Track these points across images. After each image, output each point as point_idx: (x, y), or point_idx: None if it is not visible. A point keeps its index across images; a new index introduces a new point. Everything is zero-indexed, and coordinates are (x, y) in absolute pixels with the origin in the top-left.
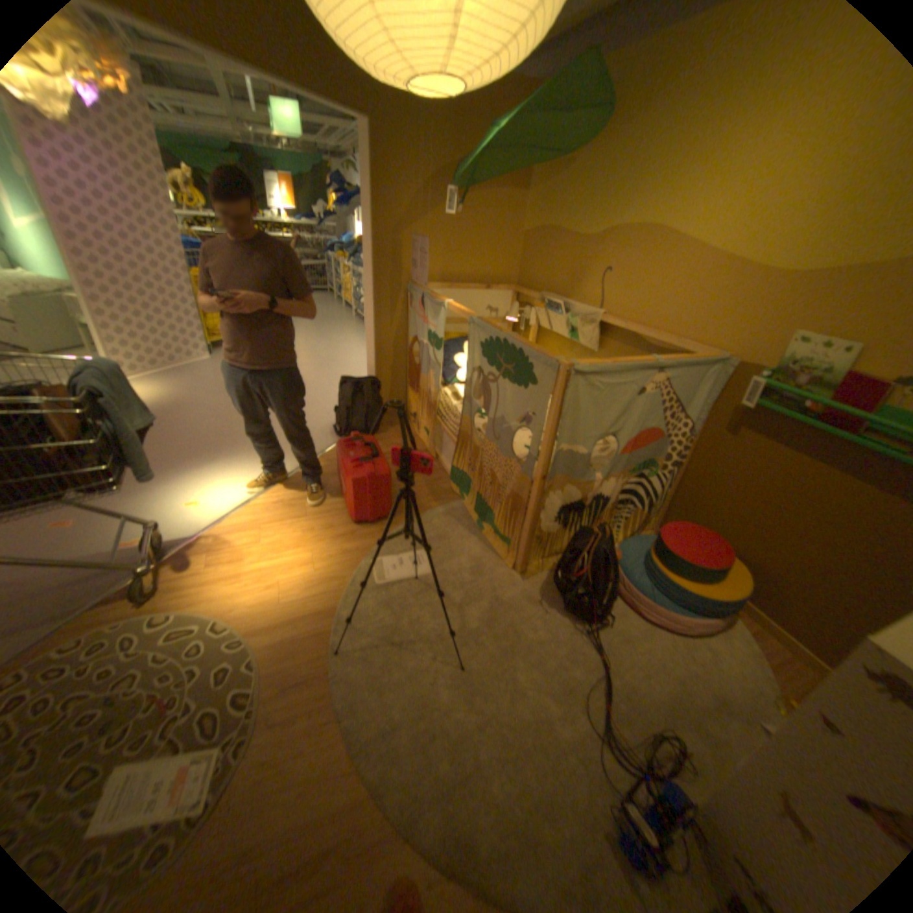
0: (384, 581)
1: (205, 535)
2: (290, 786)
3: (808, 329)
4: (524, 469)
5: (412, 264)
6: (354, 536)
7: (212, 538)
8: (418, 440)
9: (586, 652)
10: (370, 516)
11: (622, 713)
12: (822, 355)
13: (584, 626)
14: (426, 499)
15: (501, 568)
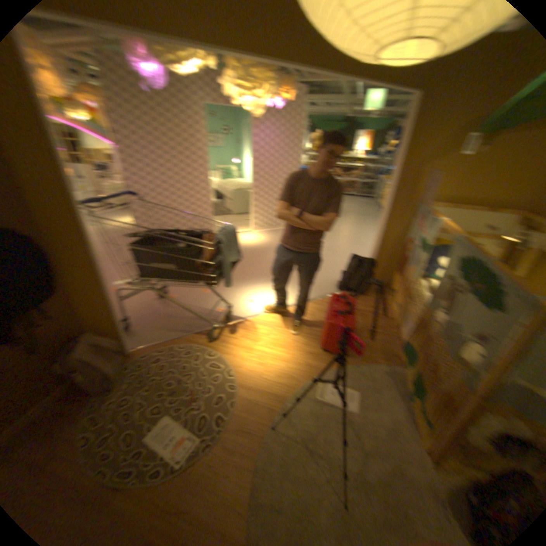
0: (321, 399)
1: (247, 320)
2: (213, 494)
3: None
4: (467, 379)
5: (426, 187)
6: (317, 357)
7: (250, 322)
8: (390, 309)
9: None
10: (333, 349)
11: None
12: None
13: None
14: (377, 354)
15: (416, 445)
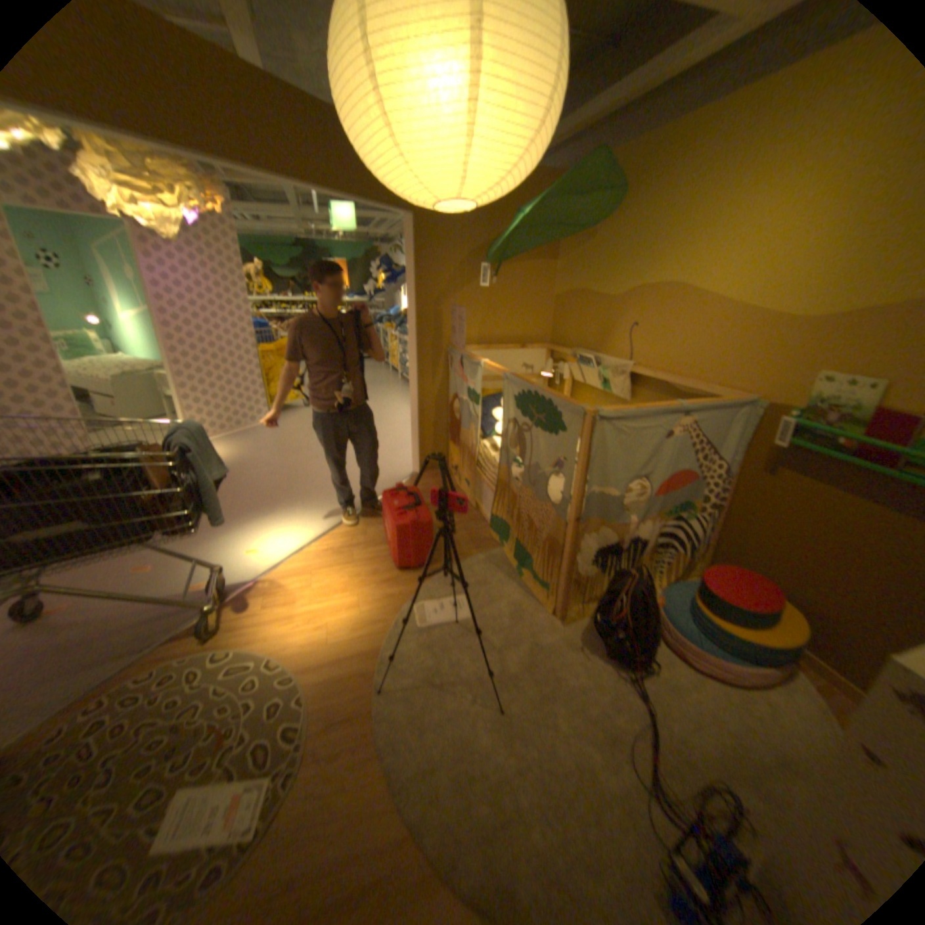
0: (425, 625)
1: (262, 579)
2: (334, 819)
3: (832, 369)
4: (559, 512)
5: (451, 329)
6: (397, 581)
7: (268, 582)
8: (459, 491)
9: (631, 700)
10: (413, 562)
11: (671, 766)
12: (846, 392)
13: (629, 674)
14: (466, 546)
15: (541, 613)
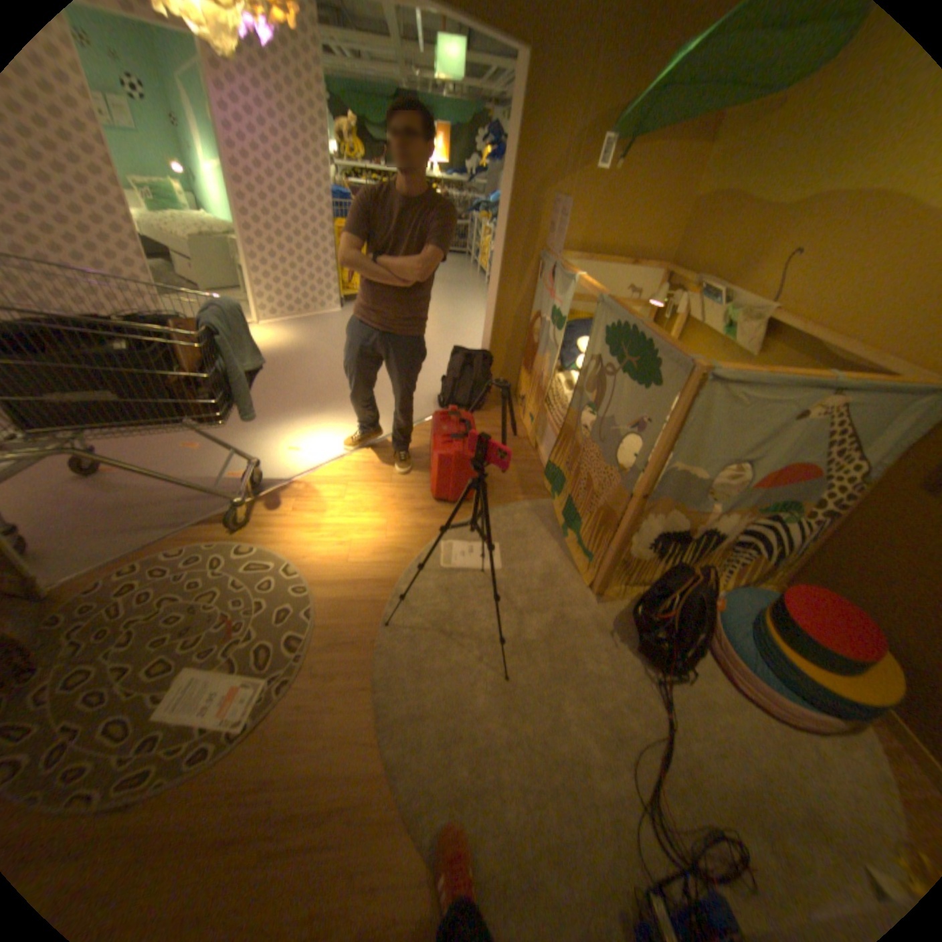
0: (449, 566)
1: (298, 481)
2: (317, 738)
3: None
4: (626, 482)
5: (551, 228)
6: (431, 513)
7: (304, 485)
8: (521, 425)
9: (653, 704)
10: (453, 495)
11: (678, 787)
12: None
13: (658, 675)
14: (513, 490)
15: (576, 583)
